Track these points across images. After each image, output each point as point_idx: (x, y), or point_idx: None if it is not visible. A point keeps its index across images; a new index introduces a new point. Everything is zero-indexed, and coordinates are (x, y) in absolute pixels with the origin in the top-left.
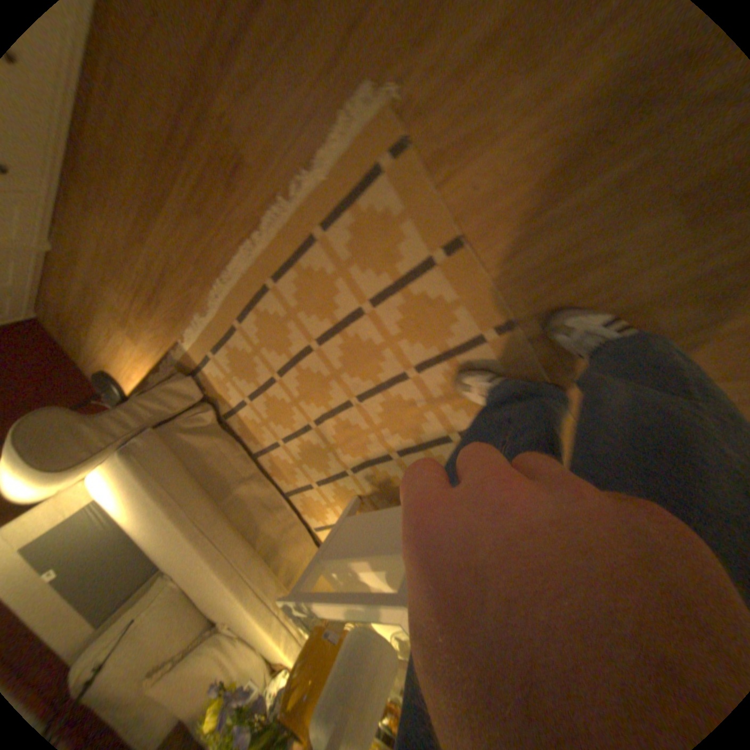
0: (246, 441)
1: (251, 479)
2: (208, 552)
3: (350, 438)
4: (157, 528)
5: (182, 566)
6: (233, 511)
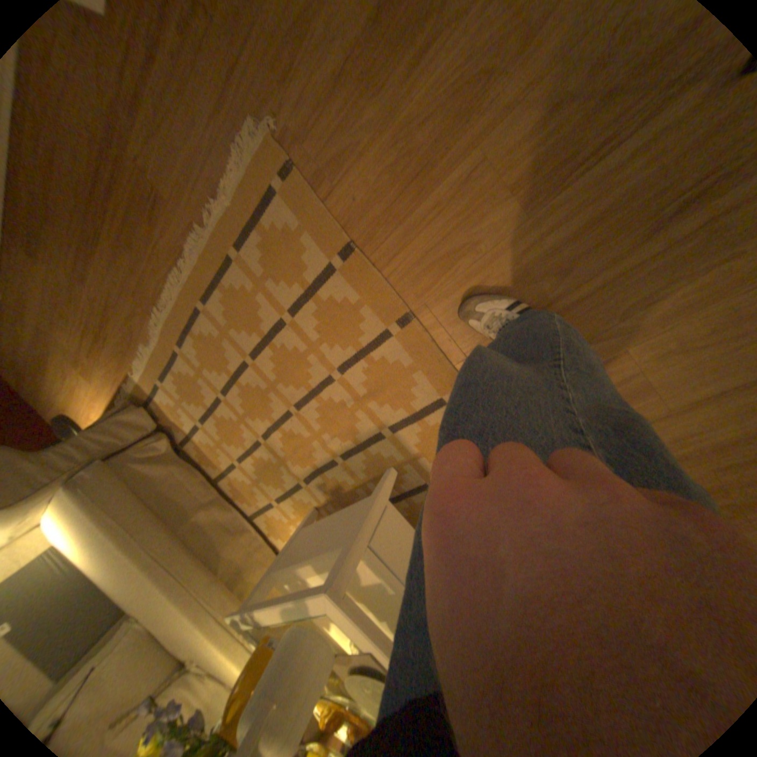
0: (204, 468)
1: (210, 505)
2: (163, 582)
3: (296, 449)
4: (109, 563)
5: (139, 601)
6: (192, 539)
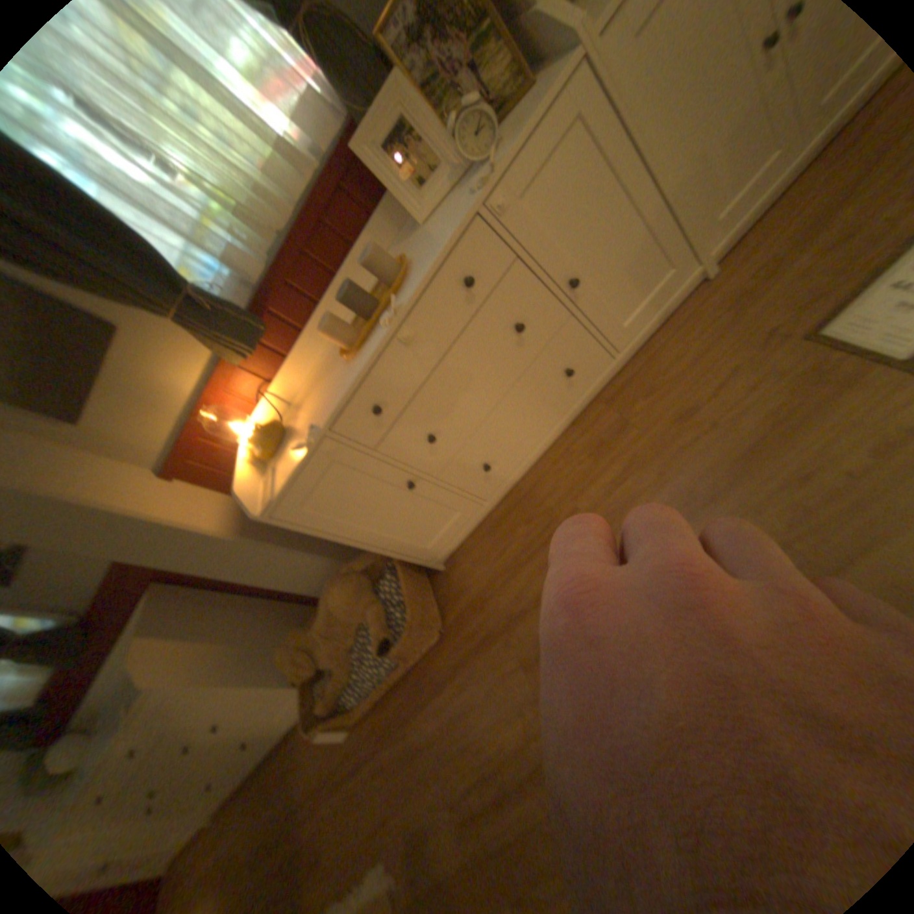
0: None
1: None
2: None
3: None
4: None
5: None
6: None
